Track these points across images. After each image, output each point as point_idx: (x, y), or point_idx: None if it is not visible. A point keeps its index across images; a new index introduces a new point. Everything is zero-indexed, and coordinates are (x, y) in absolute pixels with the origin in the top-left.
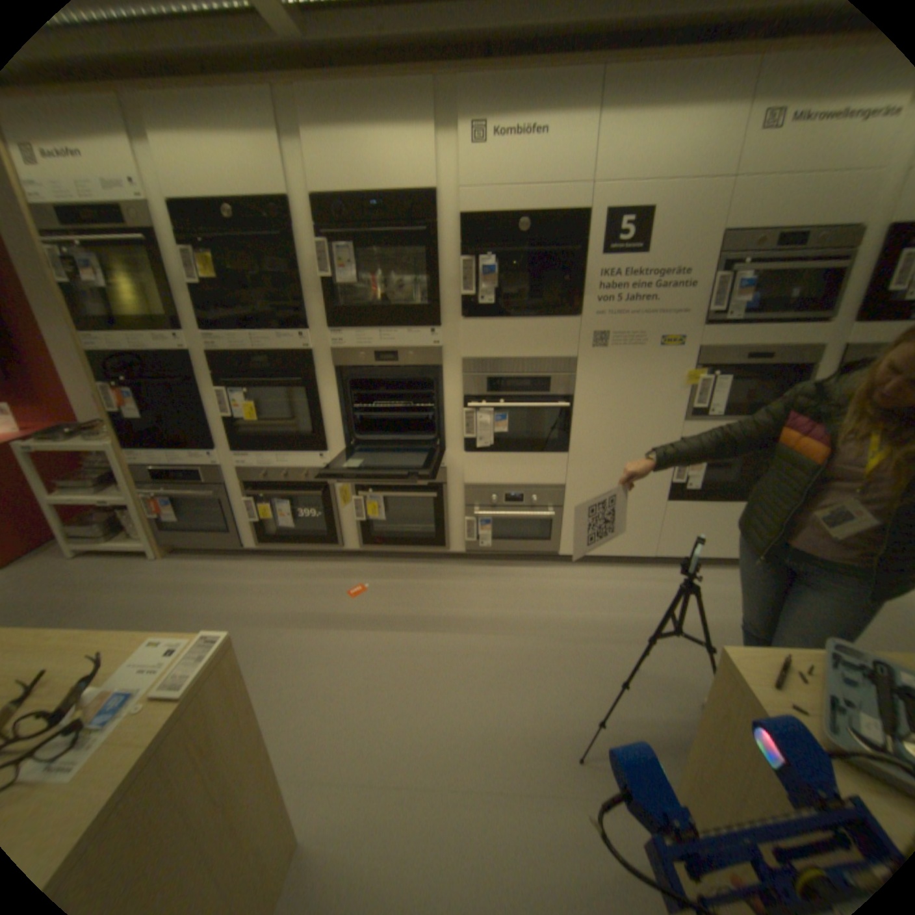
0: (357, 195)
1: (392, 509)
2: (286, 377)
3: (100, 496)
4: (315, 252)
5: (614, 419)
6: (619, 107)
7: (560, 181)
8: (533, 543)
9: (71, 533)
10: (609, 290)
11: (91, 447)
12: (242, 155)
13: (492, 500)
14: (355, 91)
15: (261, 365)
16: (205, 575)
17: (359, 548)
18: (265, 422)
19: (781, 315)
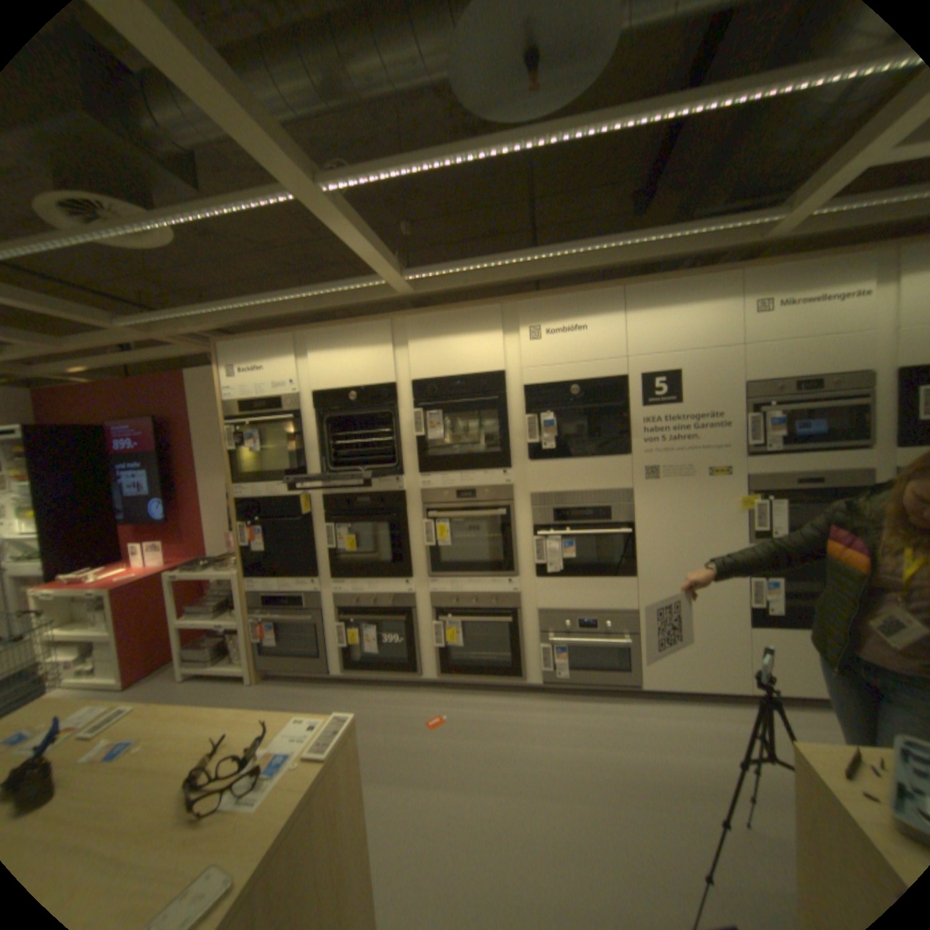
0: (446, 379)
1: (469, 636)
2: (383, 513)
3: (216, 621)
4: (413, 419)
5: (678, 544)
6: (639, 309)
7: (600, 359)
8: (614, 678)
9: (180, 658)
10: (653, 433)
11: (221, 576)
12: (368, 361)
13: (567, 627)
14: (447, 318)
15: (364, 505)
16: (293, 702)
17: (436, 678)
18: (361, 553)
19: (821, 446)
